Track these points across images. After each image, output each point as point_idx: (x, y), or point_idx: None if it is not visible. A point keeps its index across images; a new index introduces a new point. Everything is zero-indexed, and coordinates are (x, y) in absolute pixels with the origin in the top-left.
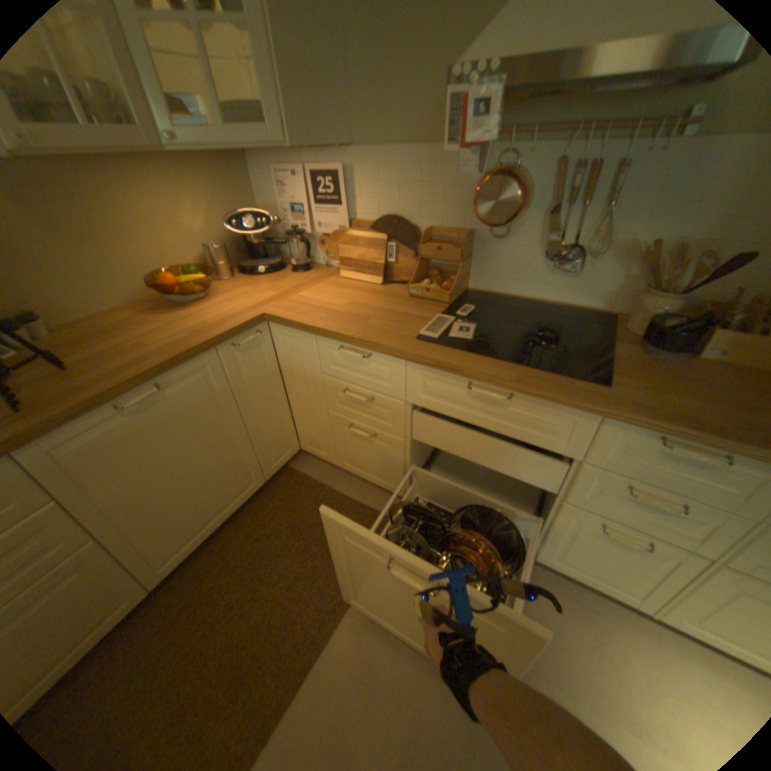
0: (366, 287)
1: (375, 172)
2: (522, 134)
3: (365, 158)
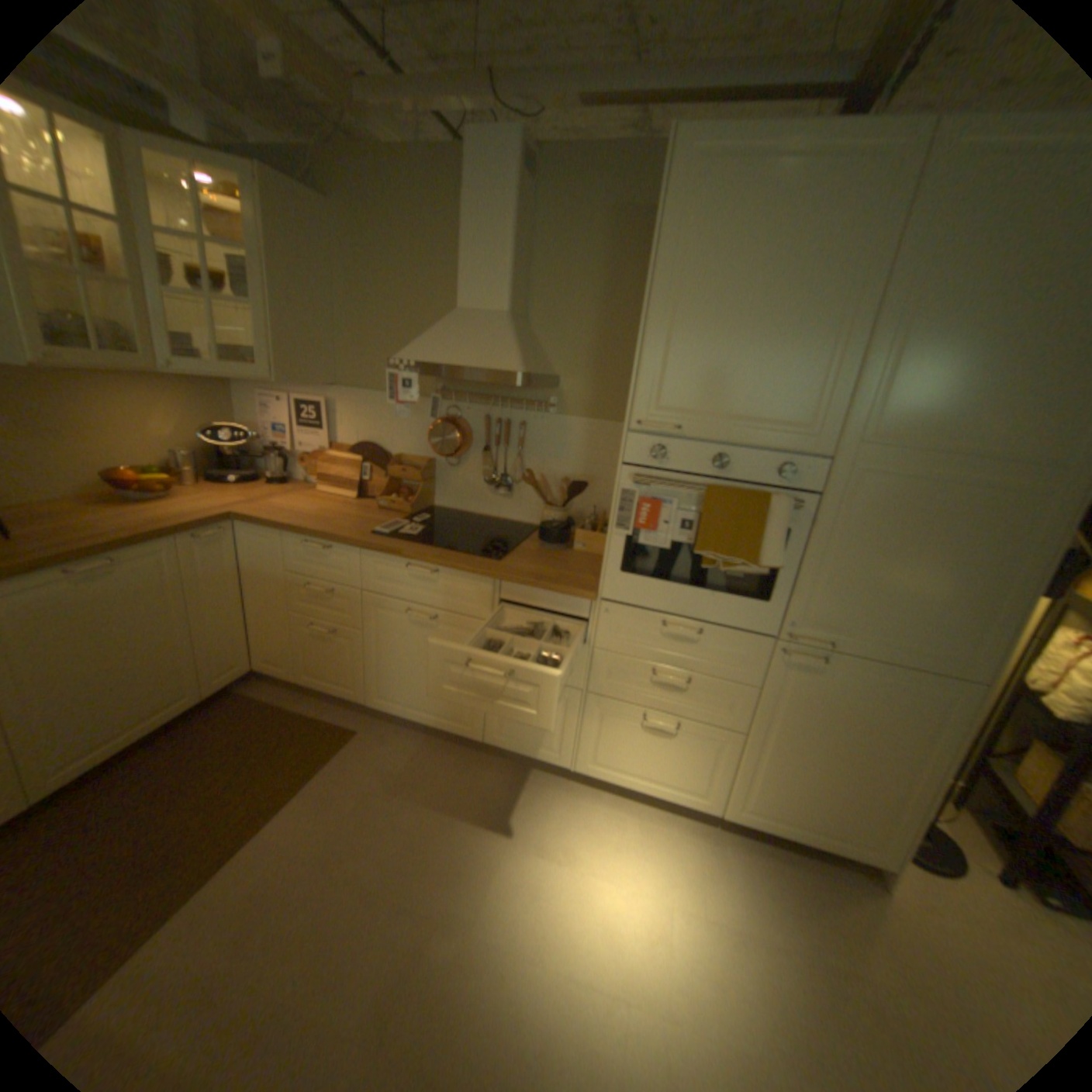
0: (340, 501)
1: (354, 409)
2: (460, 399)
3: (345, 398)
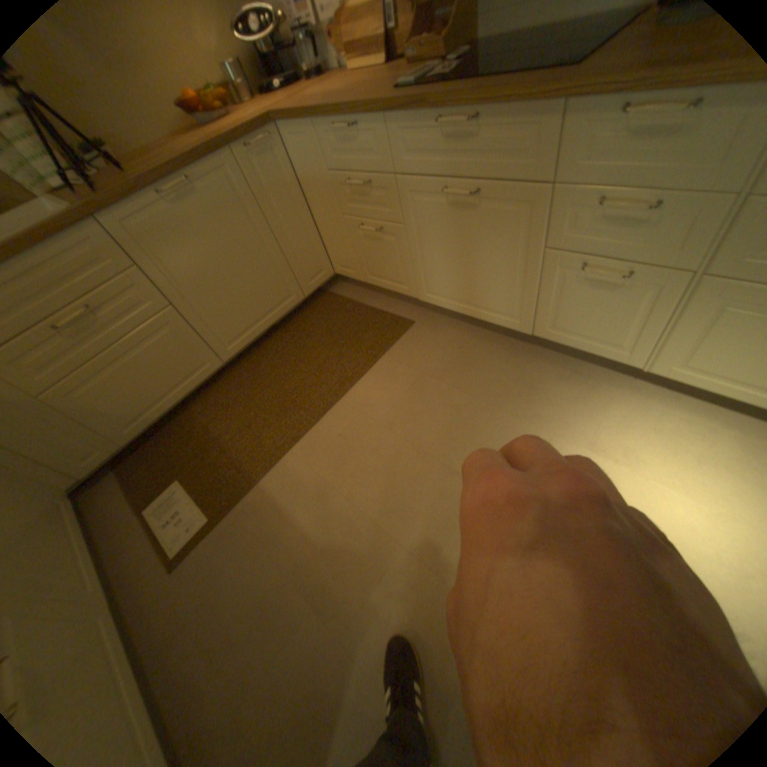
0: (368, 69)
1: None
2: None
3: None
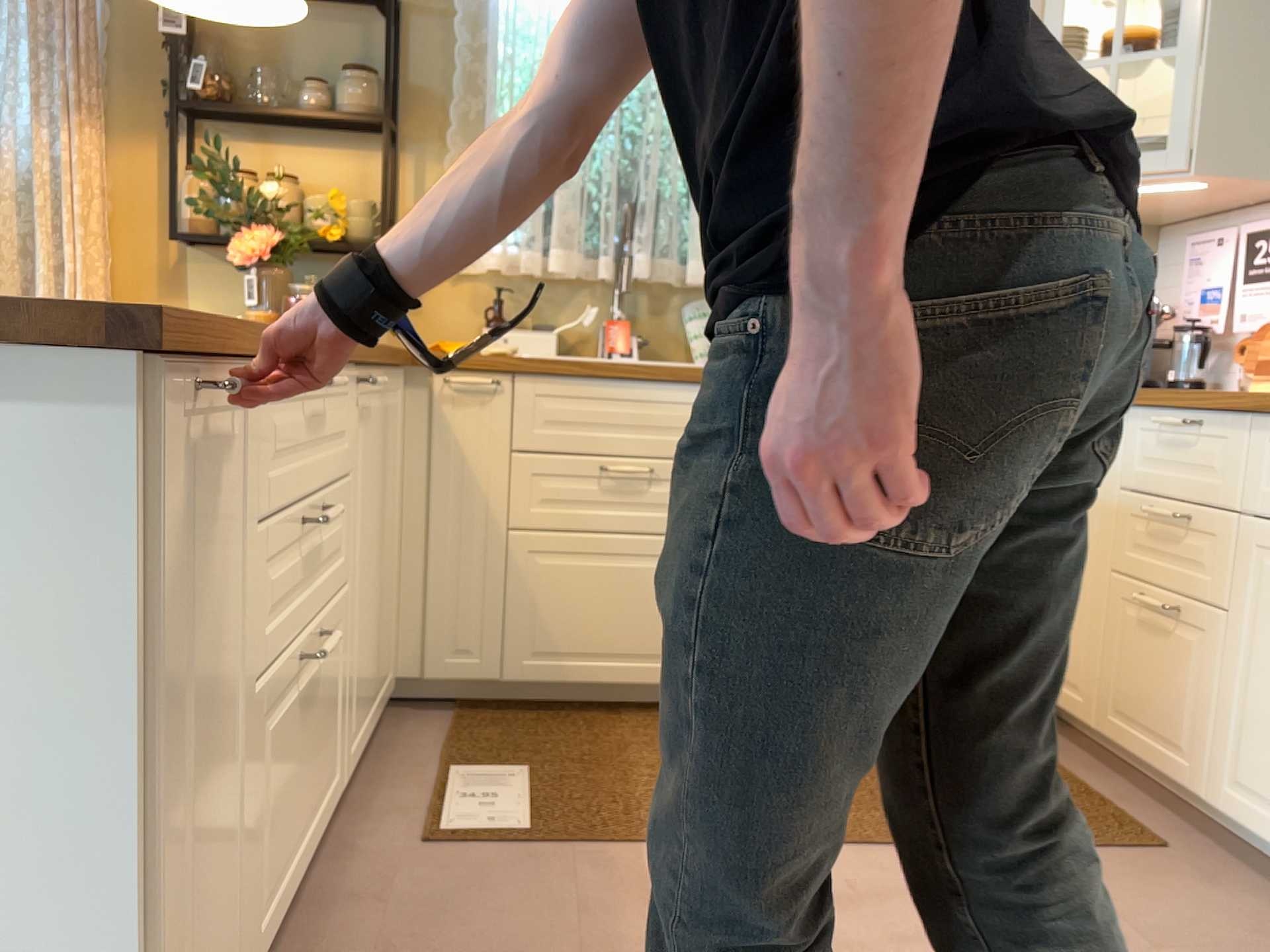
0: None
1: None
2: None
3: None
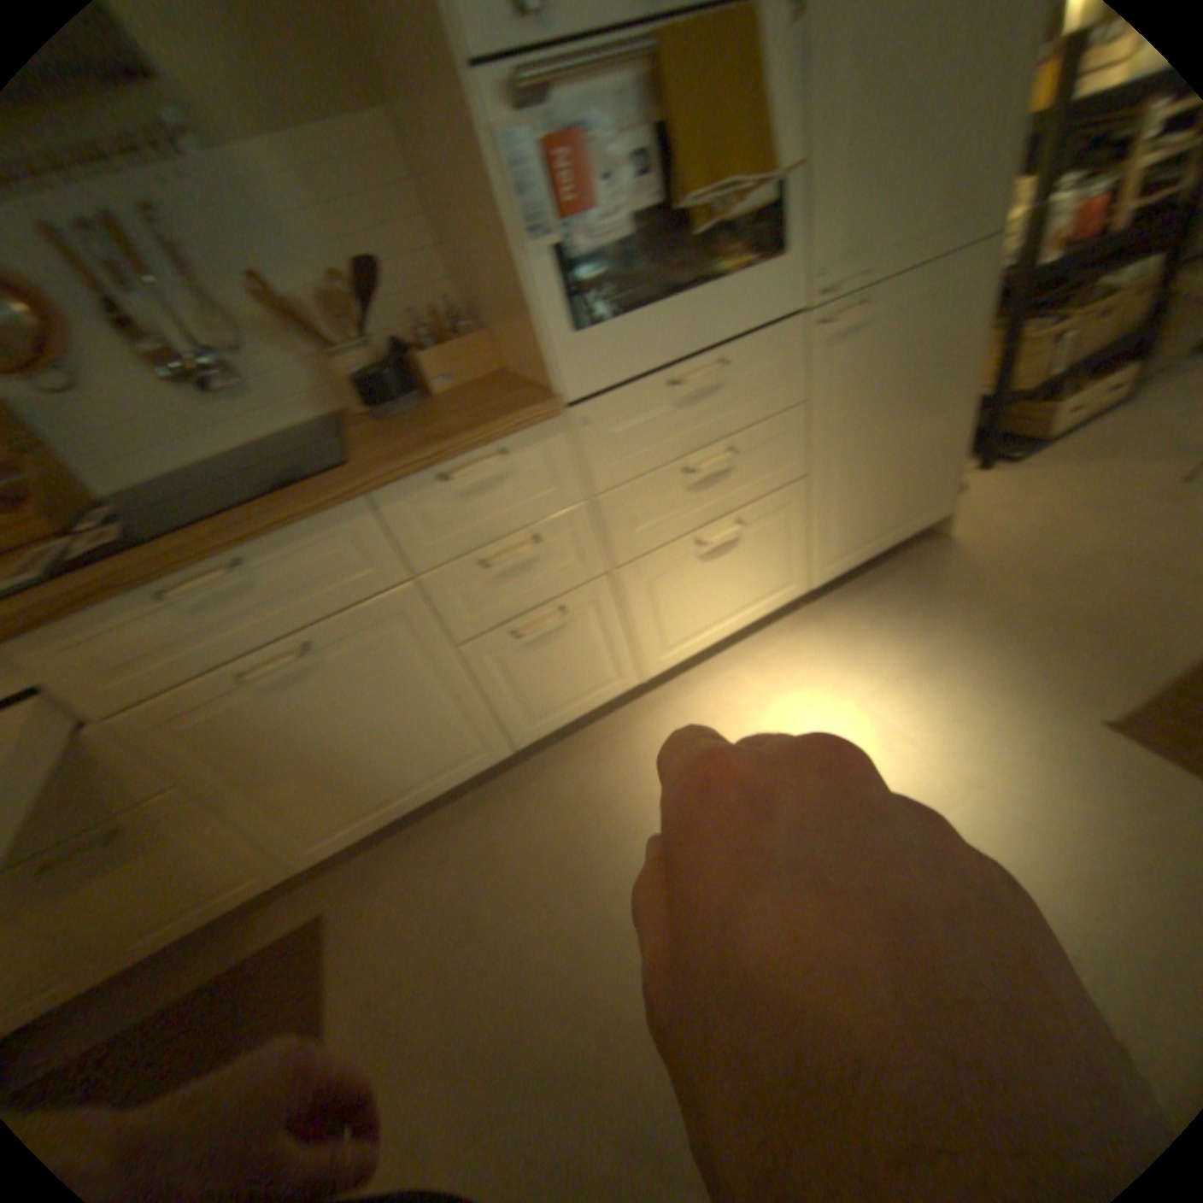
0: None
1: None
2: None
3: None
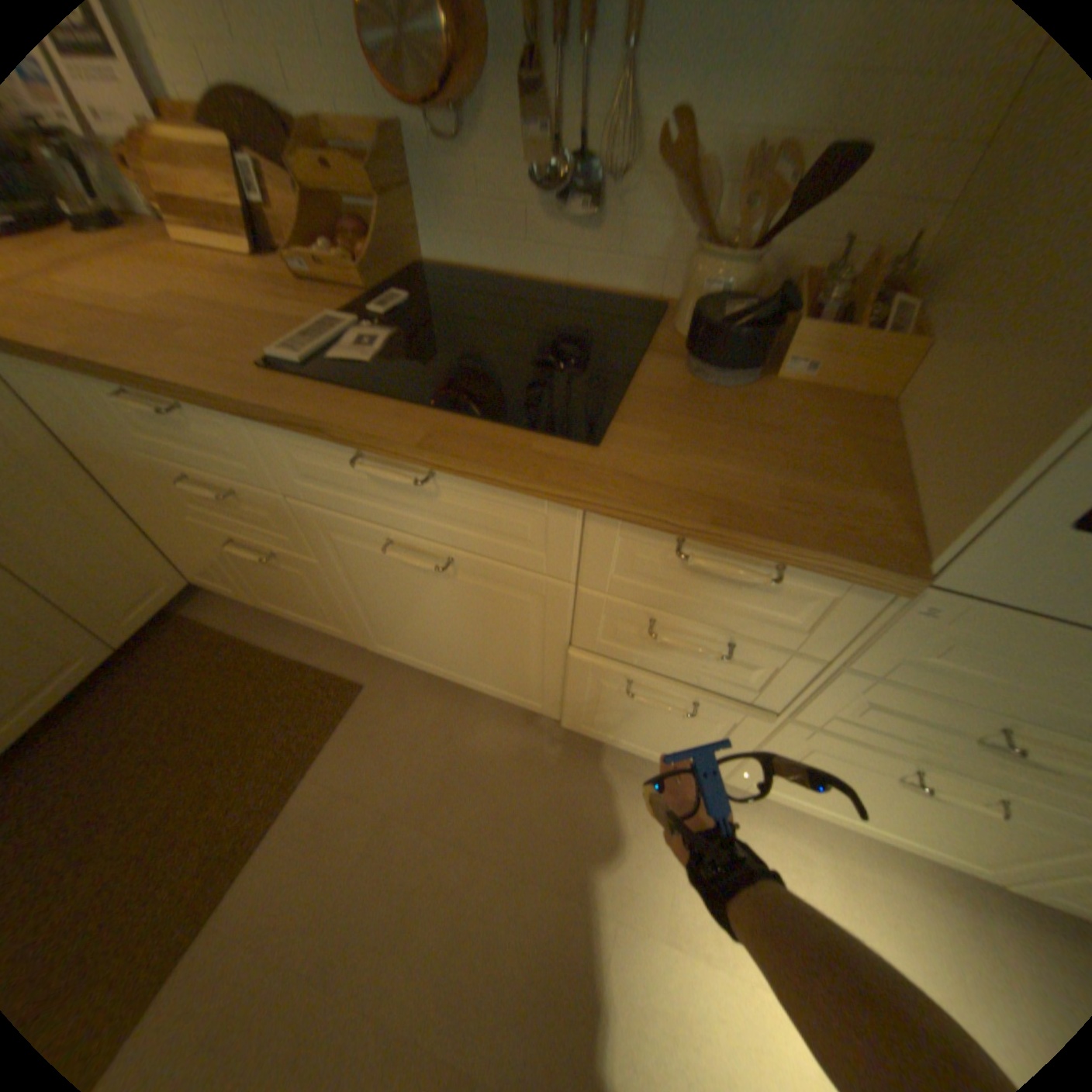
0: (214, 259)
1: None
2: None
3: None
